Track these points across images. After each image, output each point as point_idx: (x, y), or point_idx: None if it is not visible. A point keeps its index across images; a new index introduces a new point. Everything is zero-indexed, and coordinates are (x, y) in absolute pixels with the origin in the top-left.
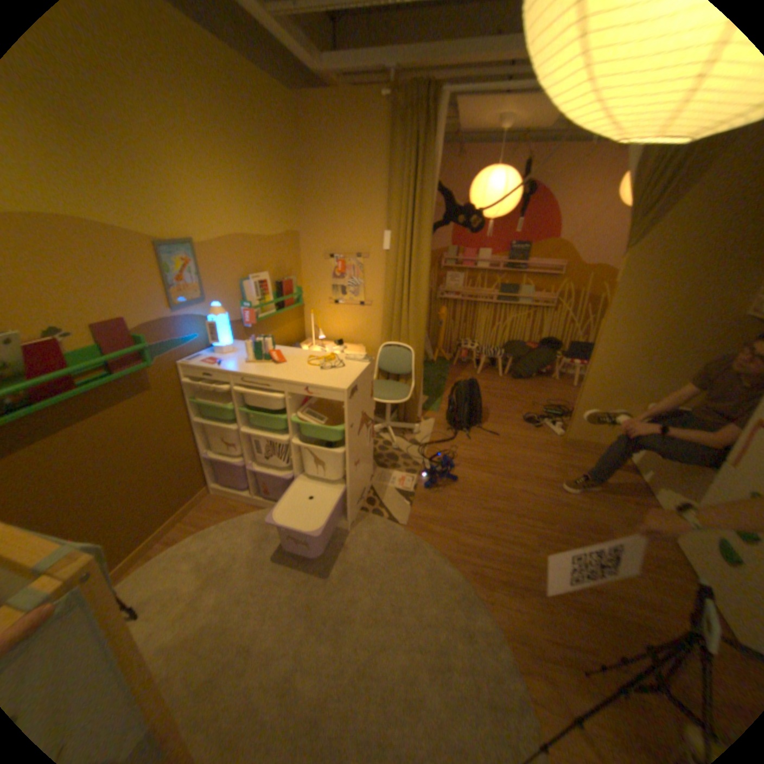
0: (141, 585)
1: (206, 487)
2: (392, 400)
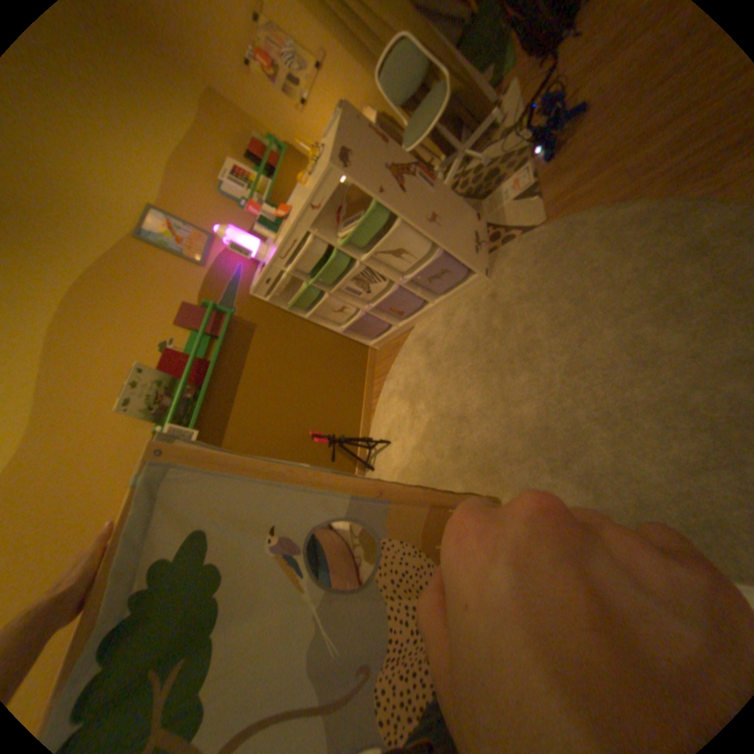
0: (380, 425)
1: (370, 347)
2: (434, 117)
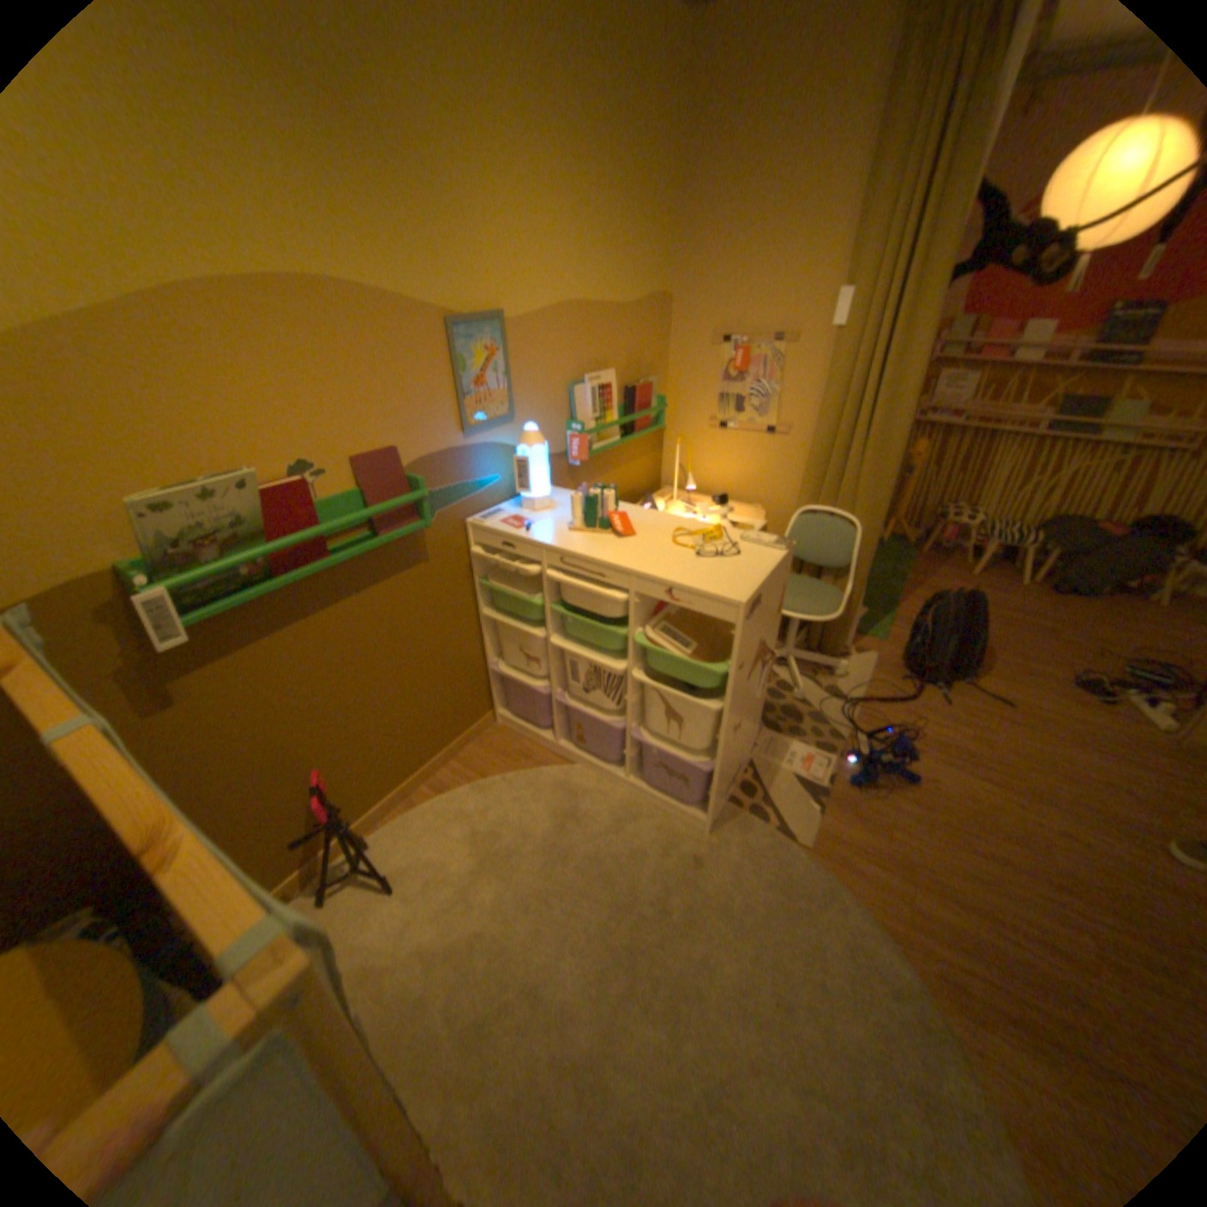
0: (399, 843)
1: (492, 711)
2: (809, 616)
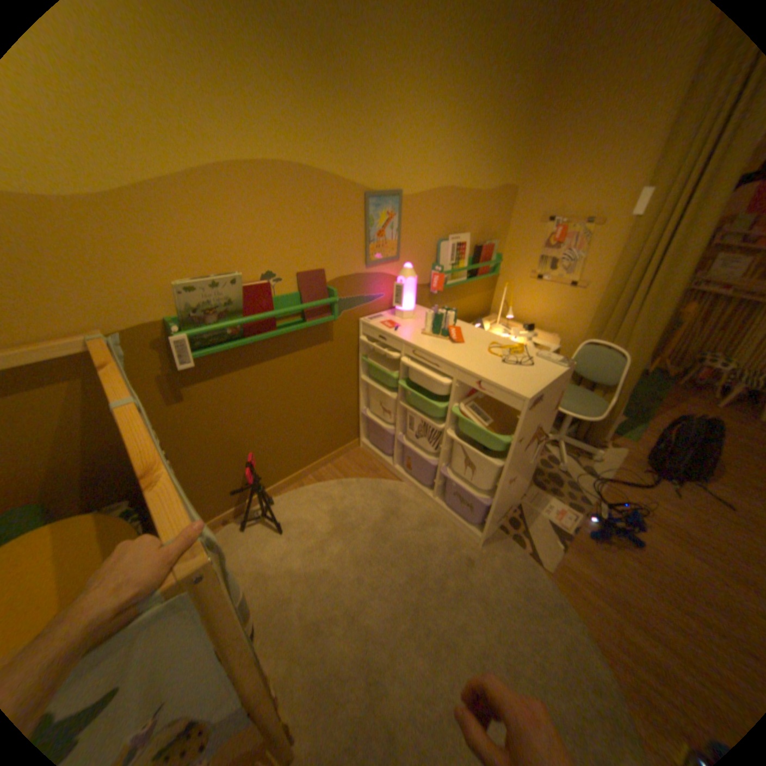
0: (291, 506)
1: (358, 439)
2: (580, 415)
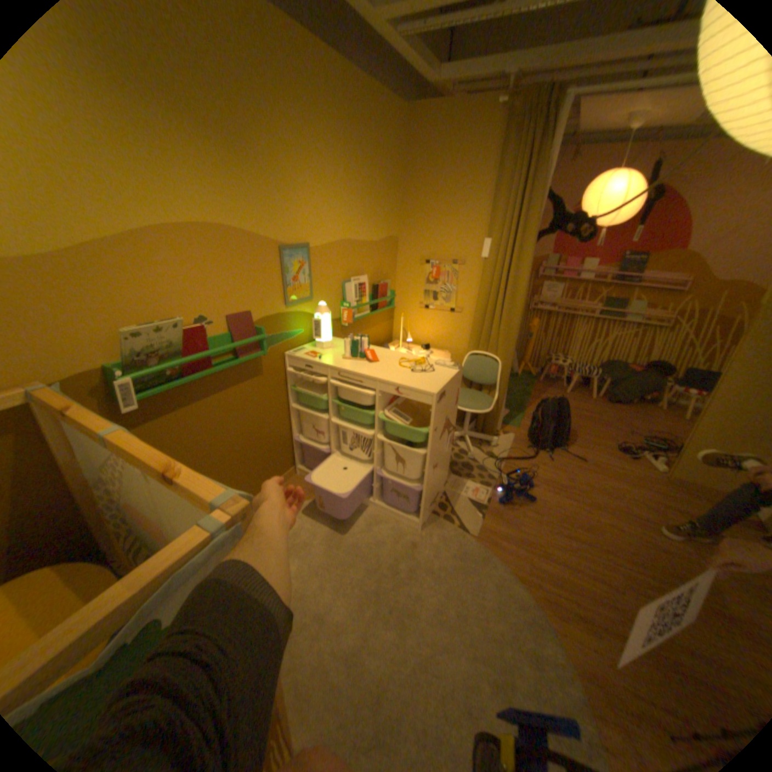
0: None
1: (294, 467)
2: (474, 410)
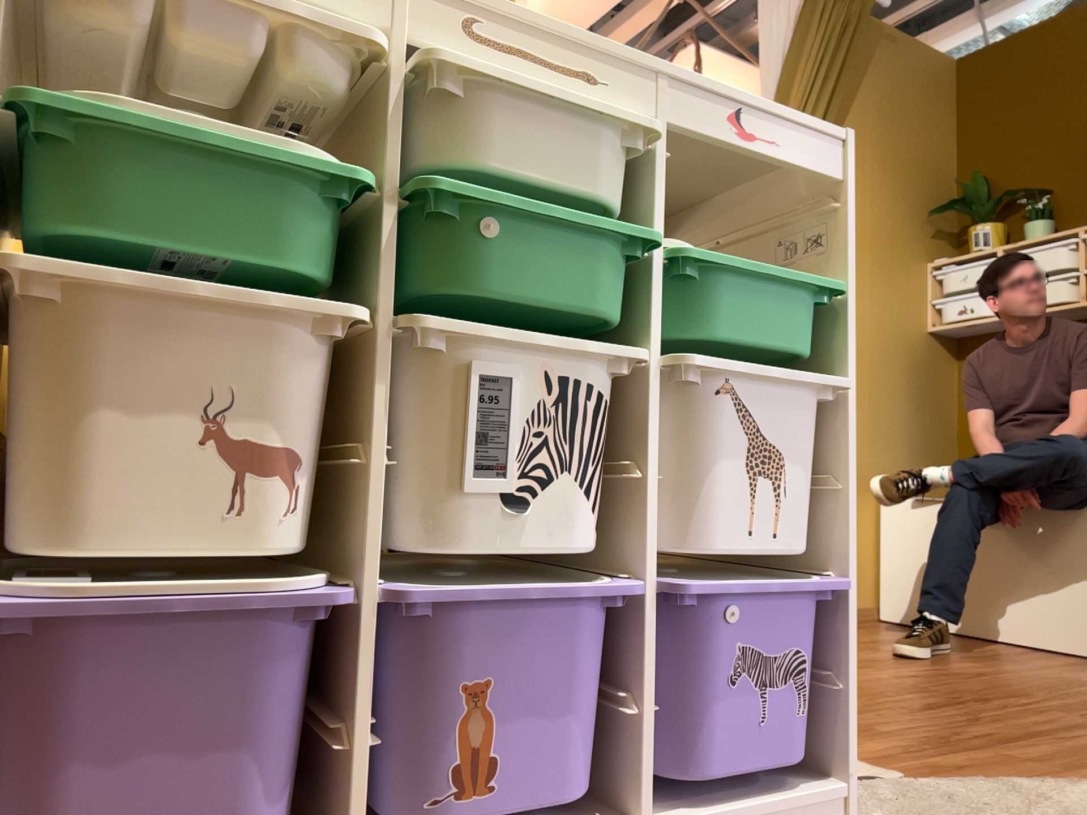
0: None
1: None
2: None
